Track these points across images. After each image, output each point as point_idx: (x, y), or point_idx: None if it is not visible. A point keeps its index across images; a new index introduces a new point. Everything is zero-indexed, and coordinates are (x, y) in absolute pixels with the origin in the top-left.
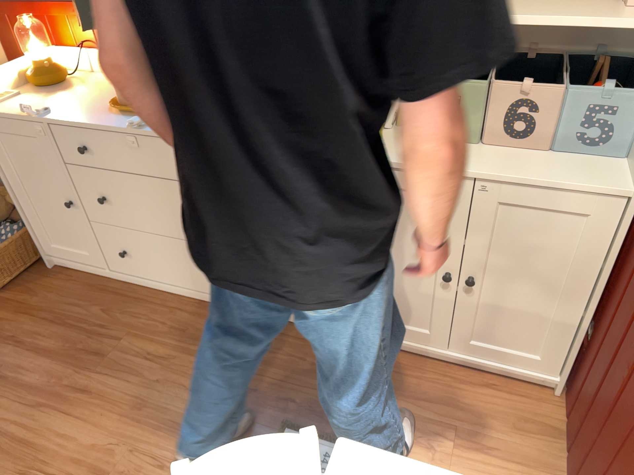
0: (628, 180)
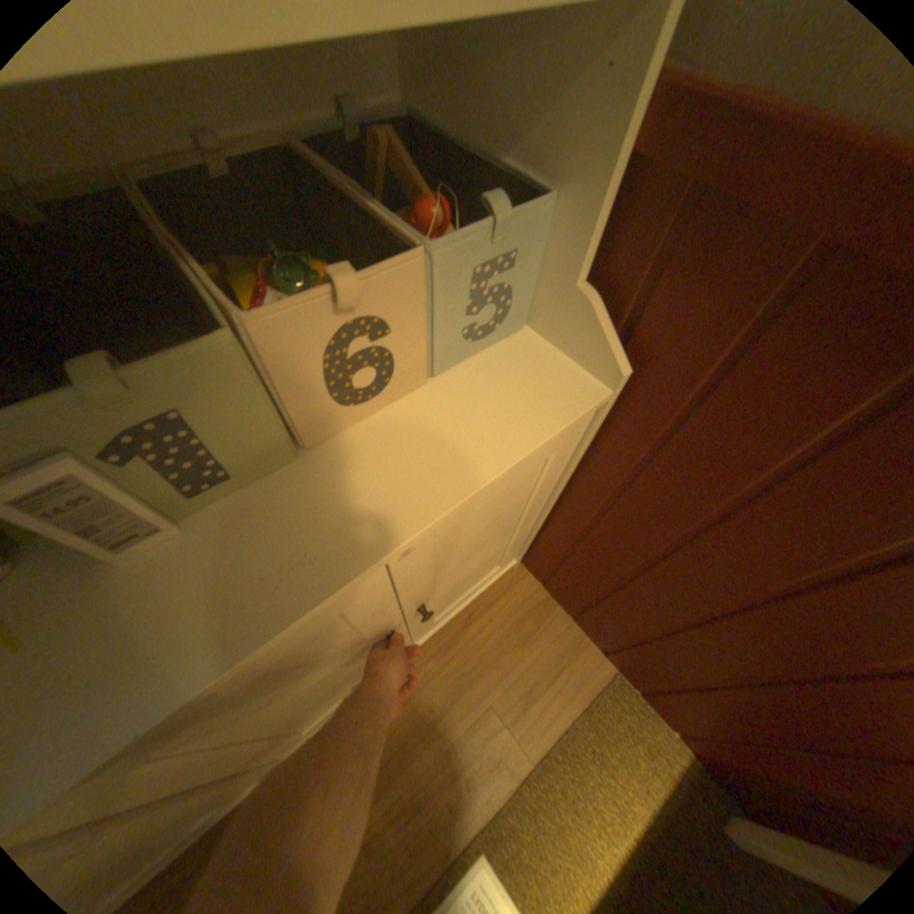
0: (584, 378)
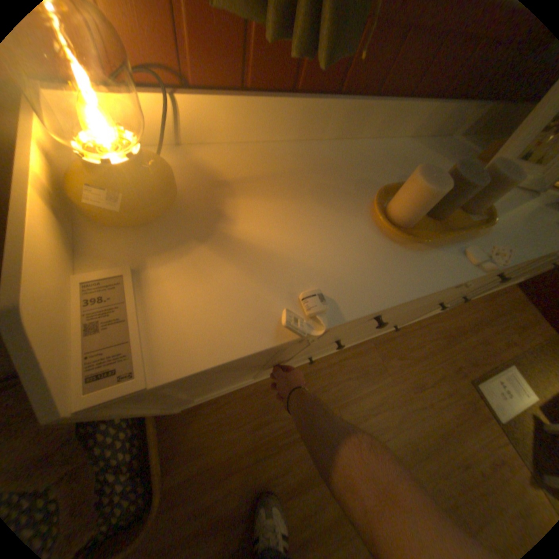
0: None
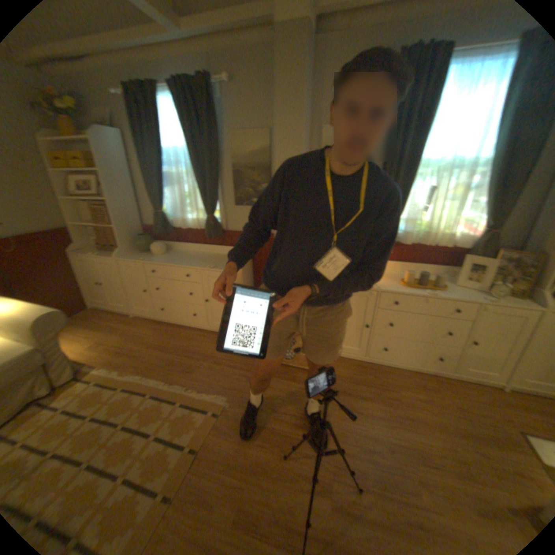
0: None
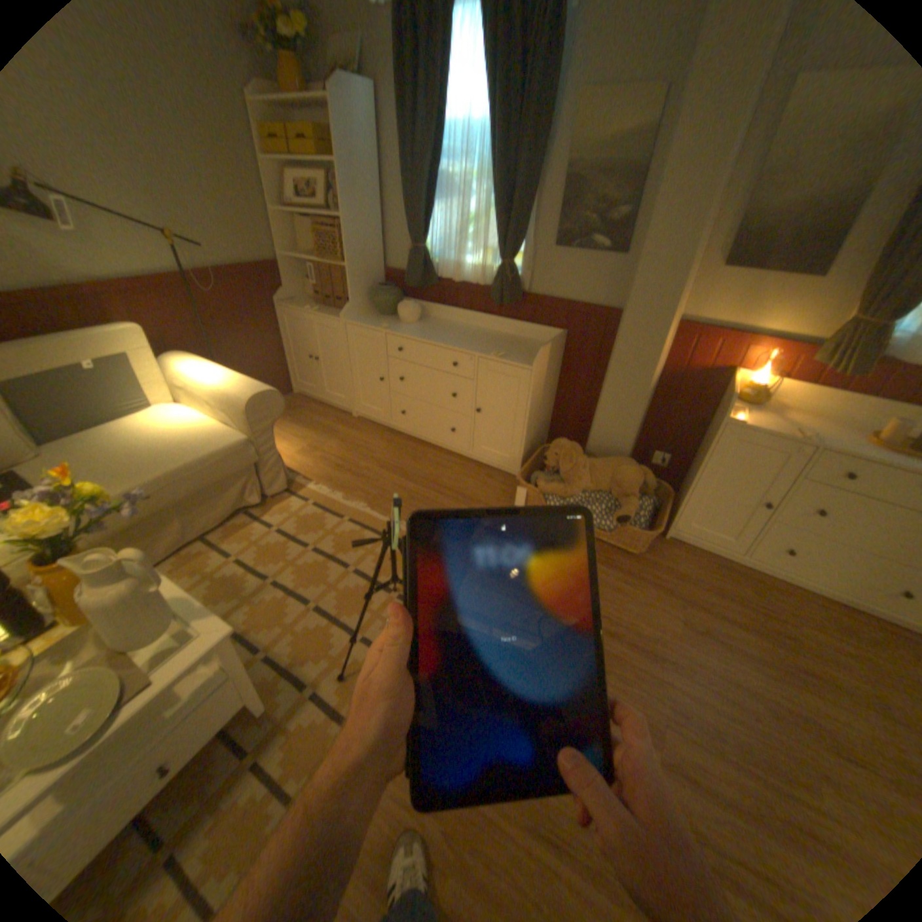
0: None
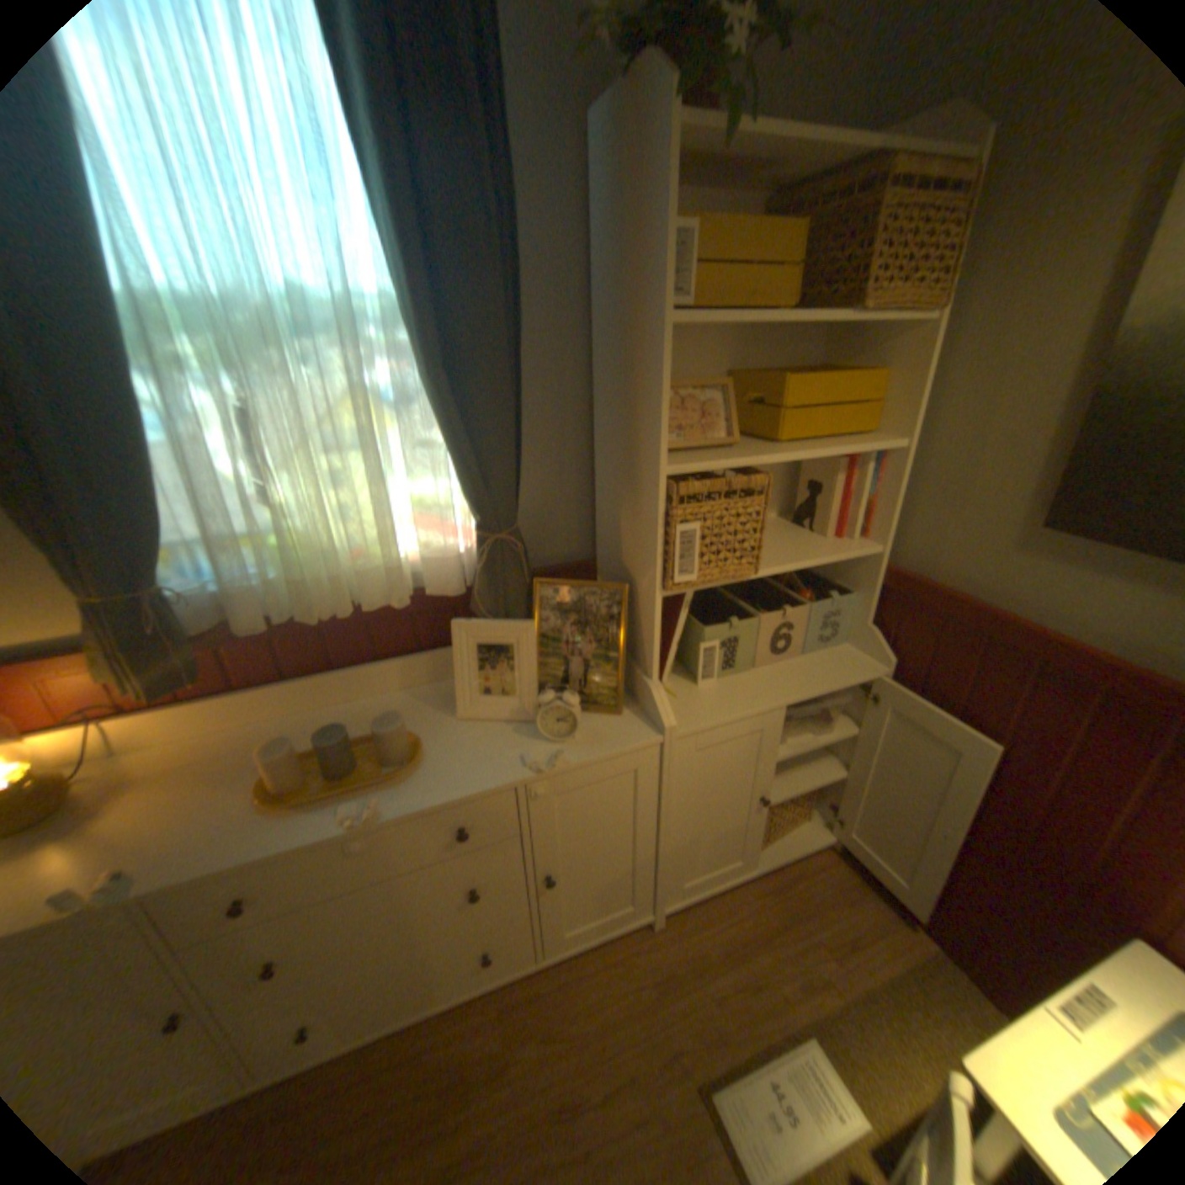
0: (874, 665)
